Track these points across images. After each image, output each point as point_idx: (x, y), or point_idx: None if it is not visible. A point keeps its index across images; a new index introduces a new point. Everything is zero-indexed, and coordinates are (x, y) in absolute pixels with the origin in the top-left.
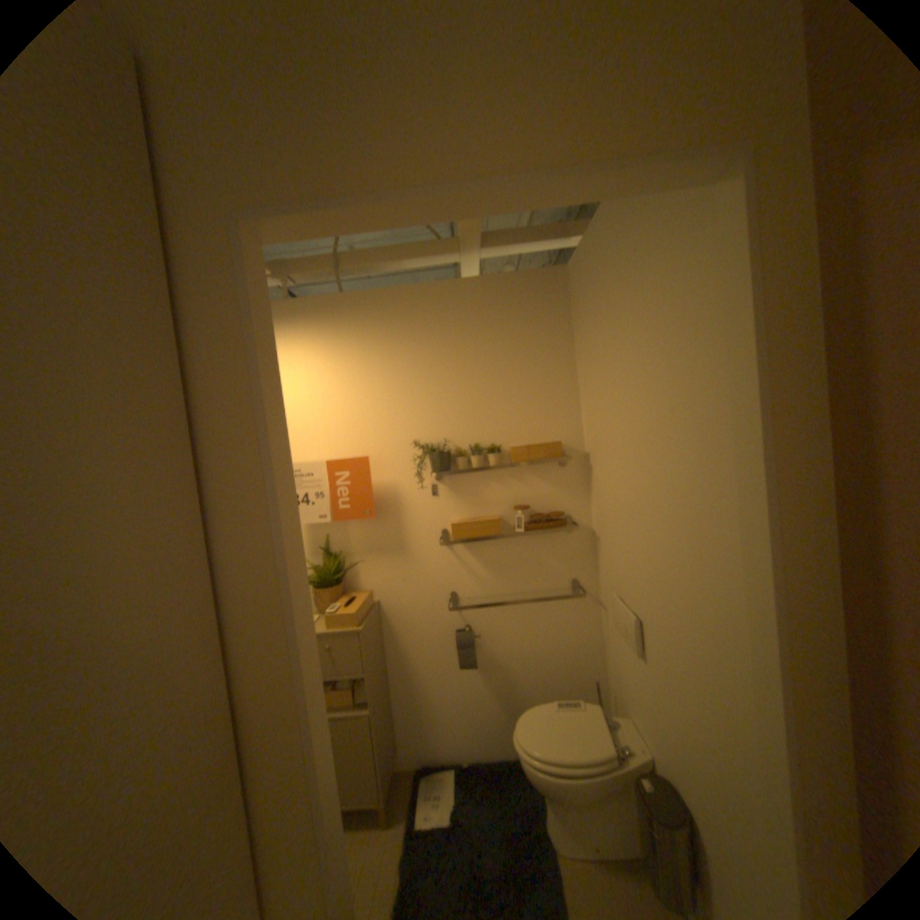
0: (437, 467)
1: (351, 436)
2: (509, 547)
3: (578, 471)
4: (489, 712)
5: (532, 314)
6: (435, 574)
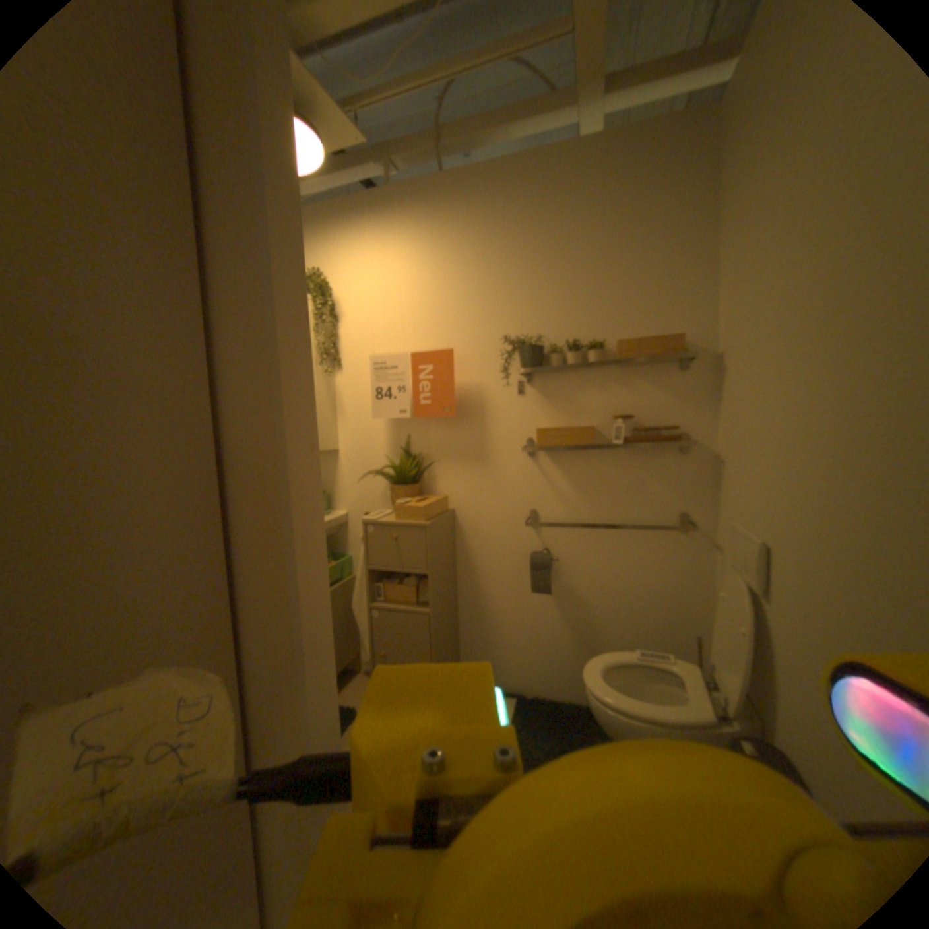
0: (527, 360)
1: (440, 329)
2: (605, 463)
3: (709, 373)
4: (564, 646)
5: (667, 167)
6: (517, 486)
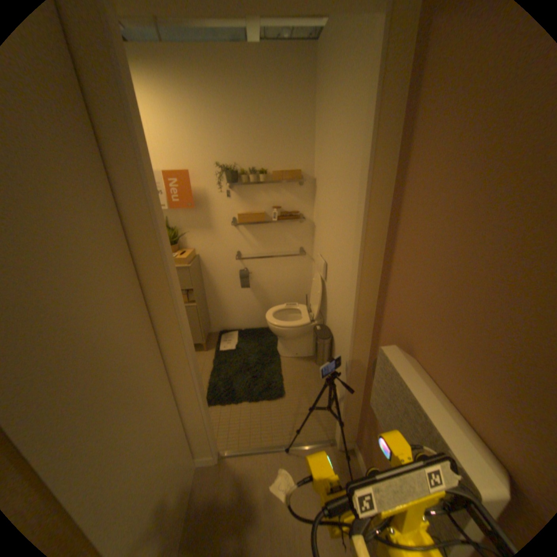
0: (230, 180)
1: (176, 156)
2: (269, 229)
3: (309, 189)
4: (255, 307)
5: (292, 79)
6: (229, 242)
